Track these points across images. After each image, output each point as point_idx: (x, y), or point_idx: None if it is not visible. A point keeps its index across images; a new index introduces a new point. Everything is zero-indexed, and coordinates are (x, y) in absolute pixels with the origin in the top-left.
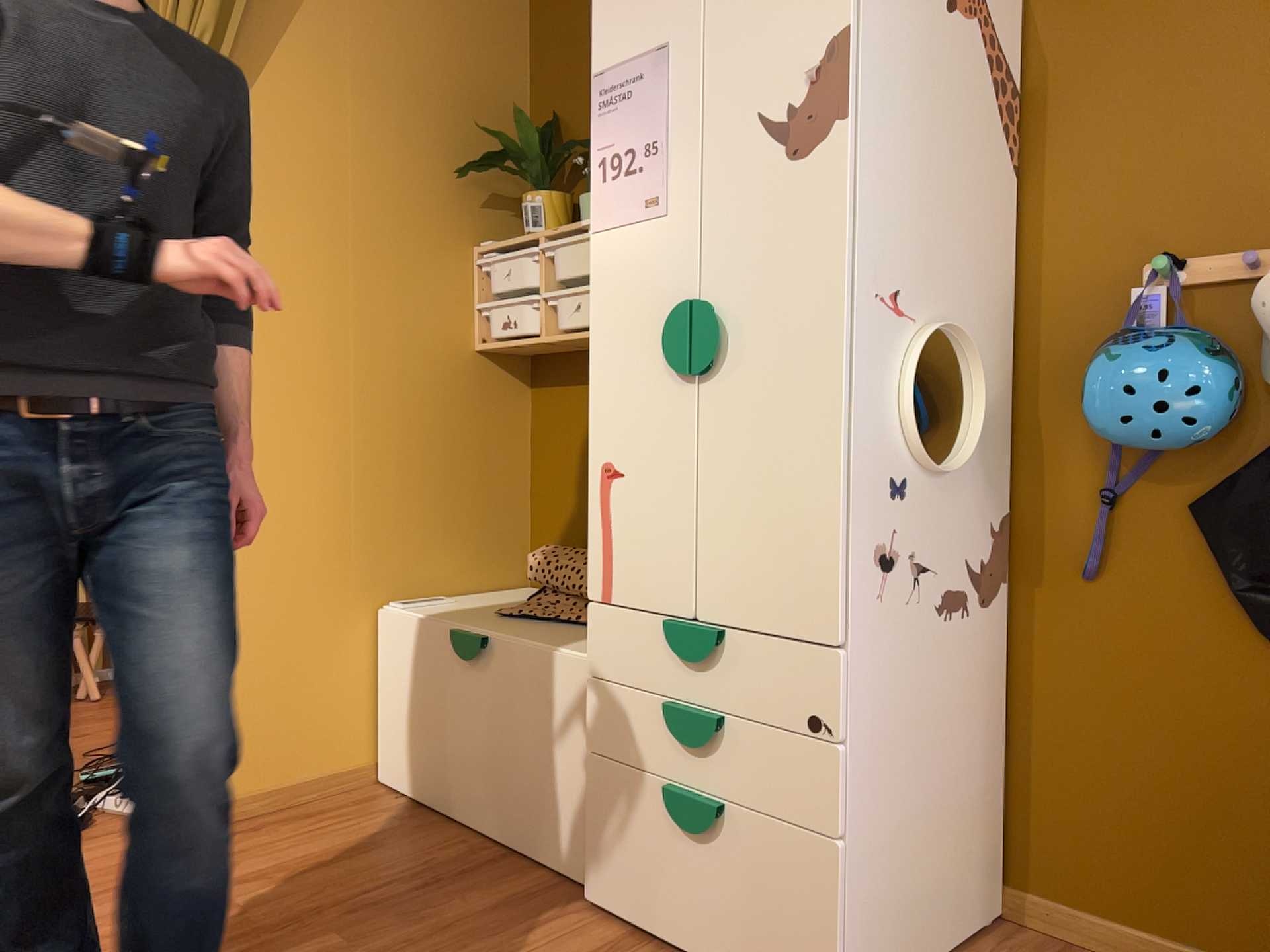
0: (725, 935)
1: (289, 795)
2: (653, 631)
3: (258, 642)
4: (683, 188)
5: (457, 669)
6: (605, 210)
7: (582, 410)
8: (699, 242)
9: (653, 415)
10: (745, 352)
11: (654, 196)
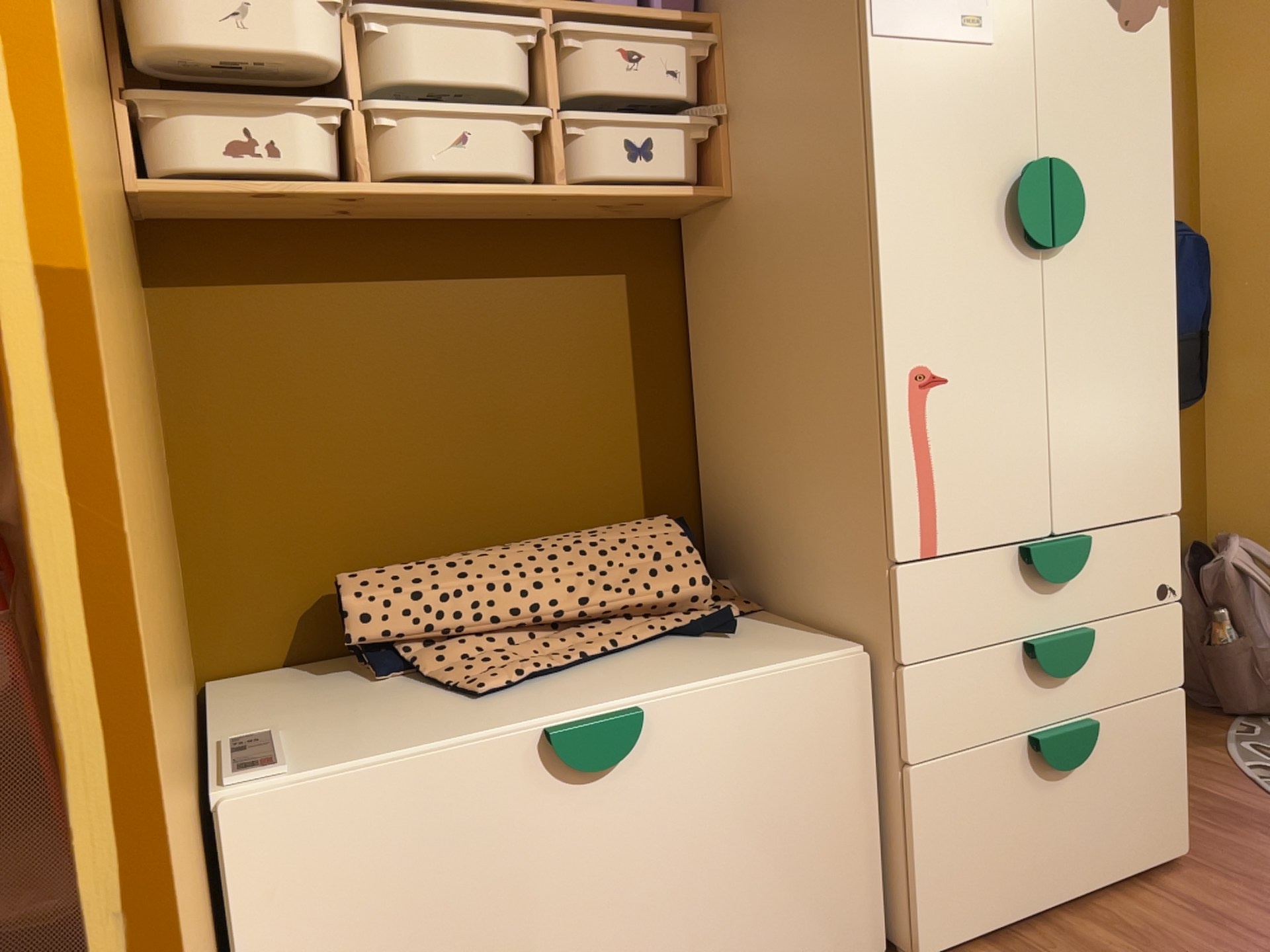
0: (1096, 850)
1: None
2: (998, 568)
3: None
4: (1012, 19)
5: (556, 805)
6: (896, 9)
7: (322, 330)
8: (1034, 92)
9: (987, 300)
10: (1090, 228)
11: (975, 16)
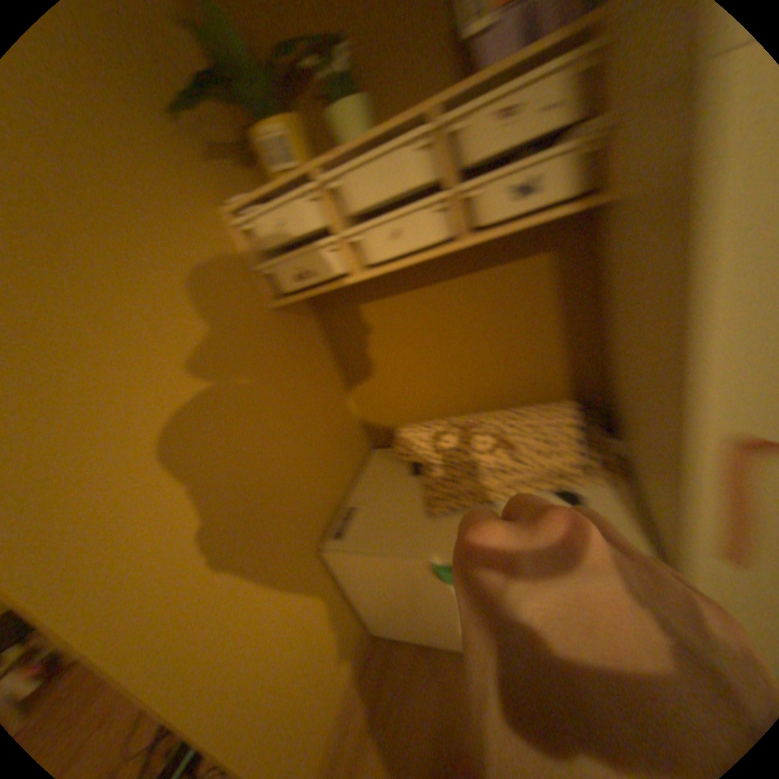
0: None
1: (341, 713)
2: None
3: (265, 675)
4: None
5: (445, 585)
6: None
7: (382, 321)
8: None
9: None
10: None
11: None
